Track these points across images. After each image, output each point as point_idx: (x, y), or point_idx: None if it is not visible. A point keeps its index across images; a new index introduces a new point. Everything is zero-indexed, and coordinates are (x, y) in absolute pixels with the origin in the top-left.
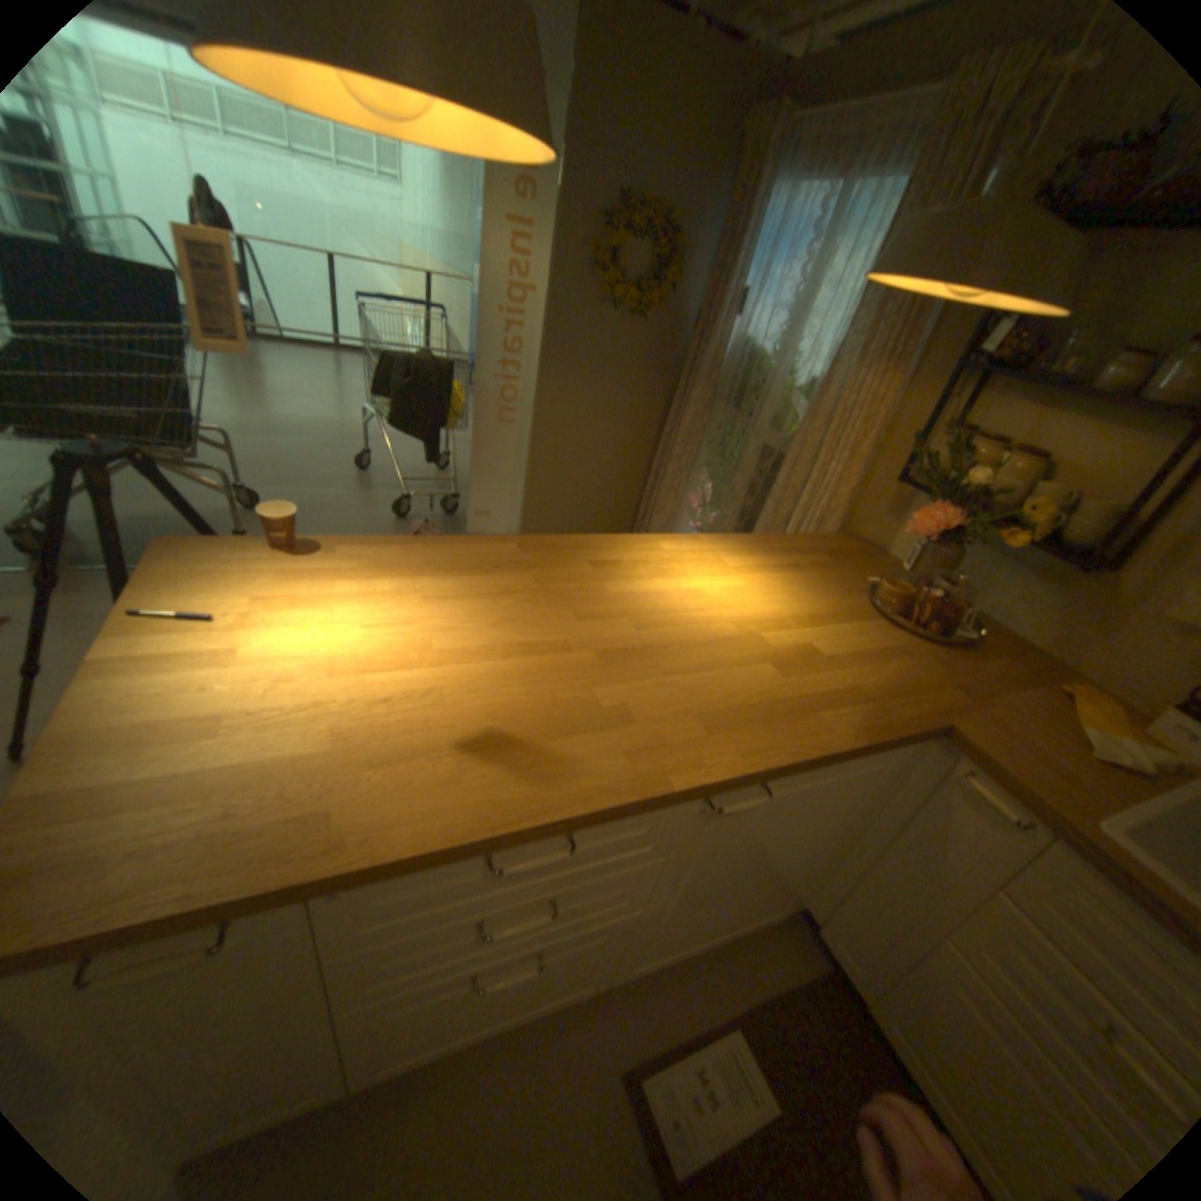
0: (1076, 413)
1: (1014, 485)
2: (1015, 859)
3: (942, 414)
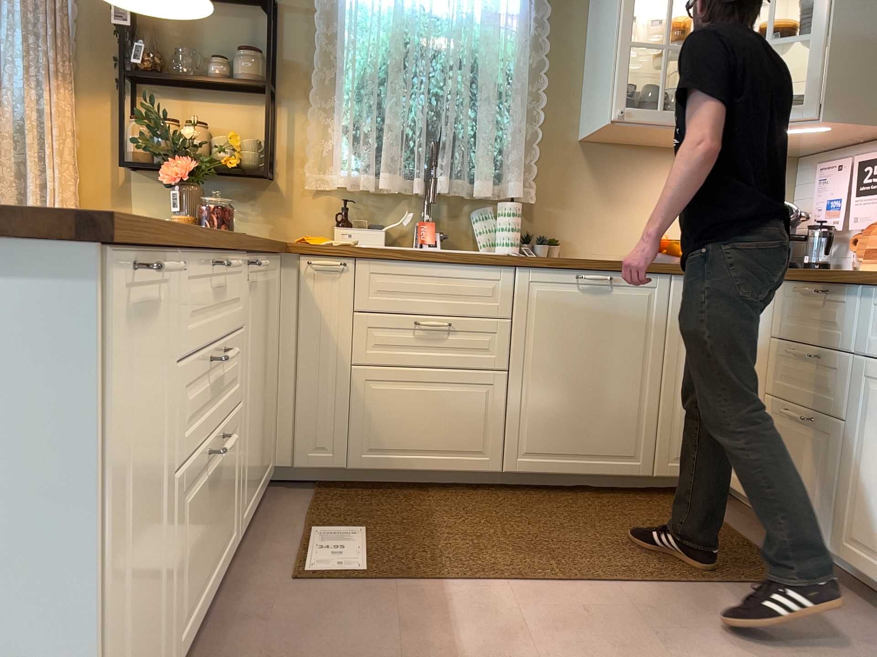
0: (204, 102)
1: (202, 145)
2: (345, 289)
3: (118, 121)
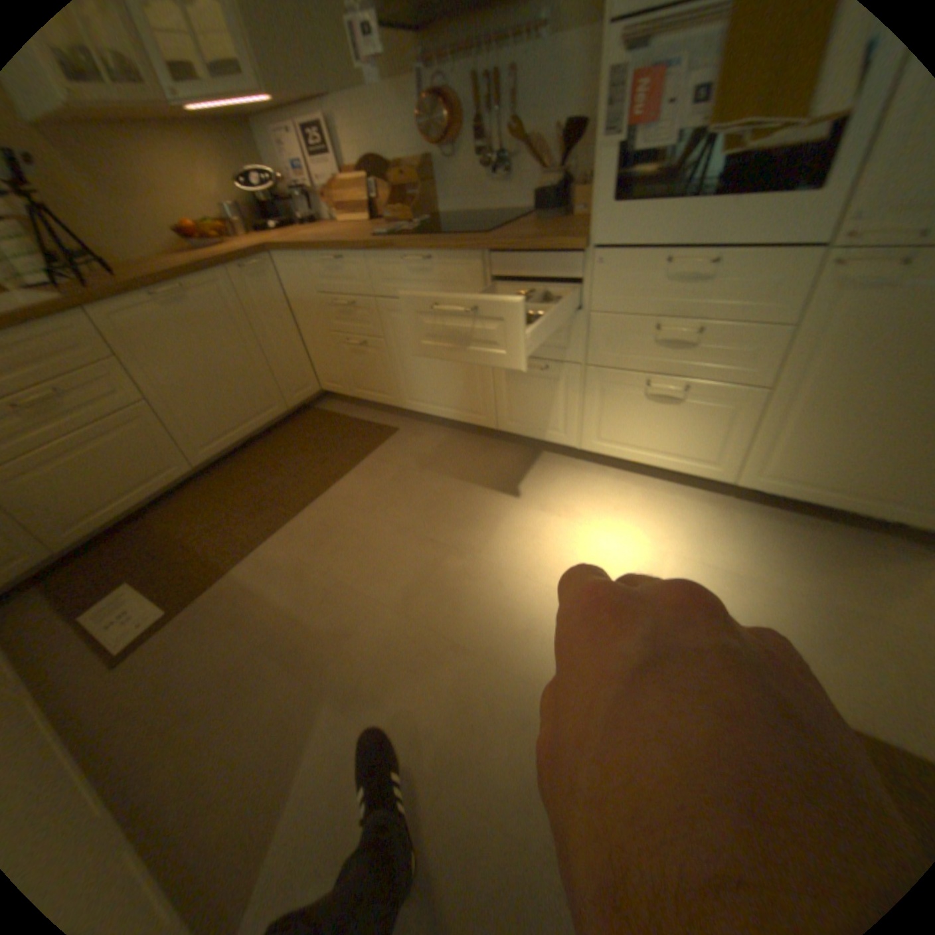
0: None
1: None
2: None
3: None
